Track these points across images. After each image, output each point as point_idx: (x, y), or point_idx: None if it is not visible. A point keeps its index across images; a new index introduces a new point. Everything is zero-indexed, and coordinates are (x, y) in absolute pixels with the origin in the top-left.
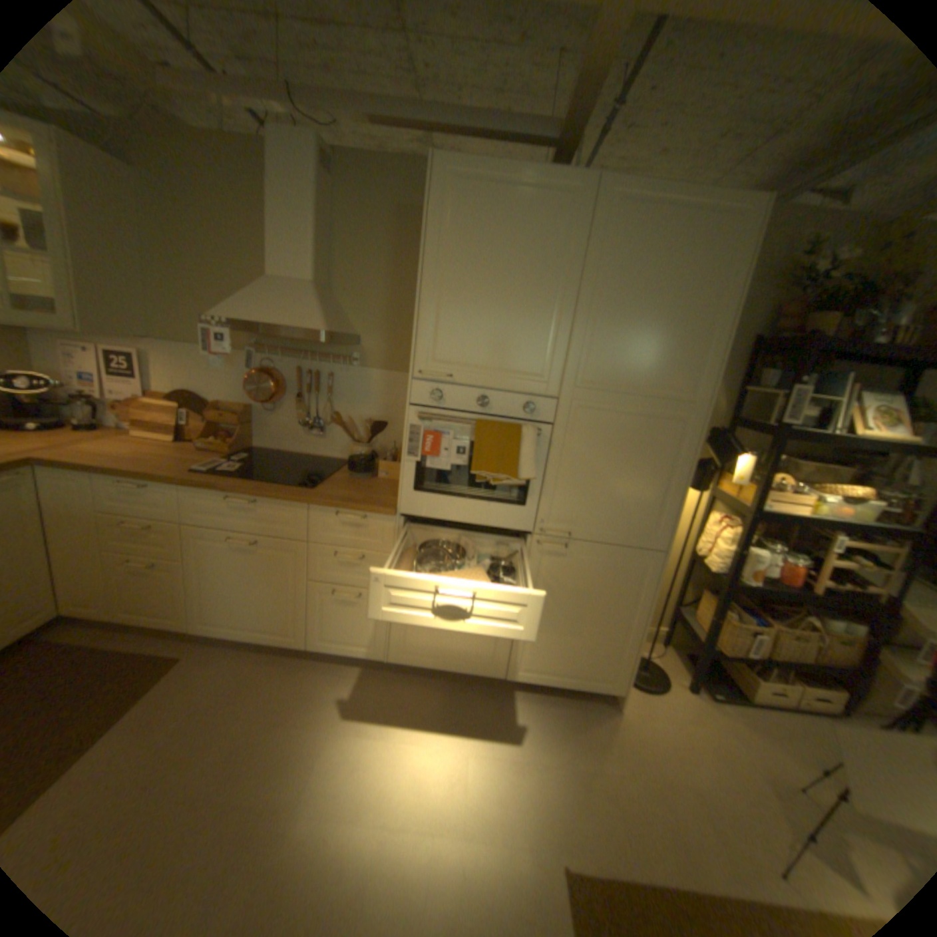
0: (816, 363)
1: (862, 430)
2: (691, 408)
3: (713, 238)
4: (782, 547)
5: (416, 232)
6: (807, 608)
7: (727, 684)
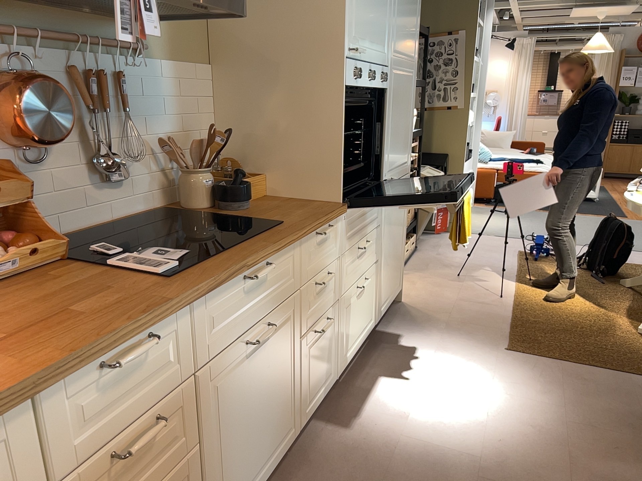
0: None
1: None
2: (414, 67)
3: None
4: None
5: None
6: None
7: None
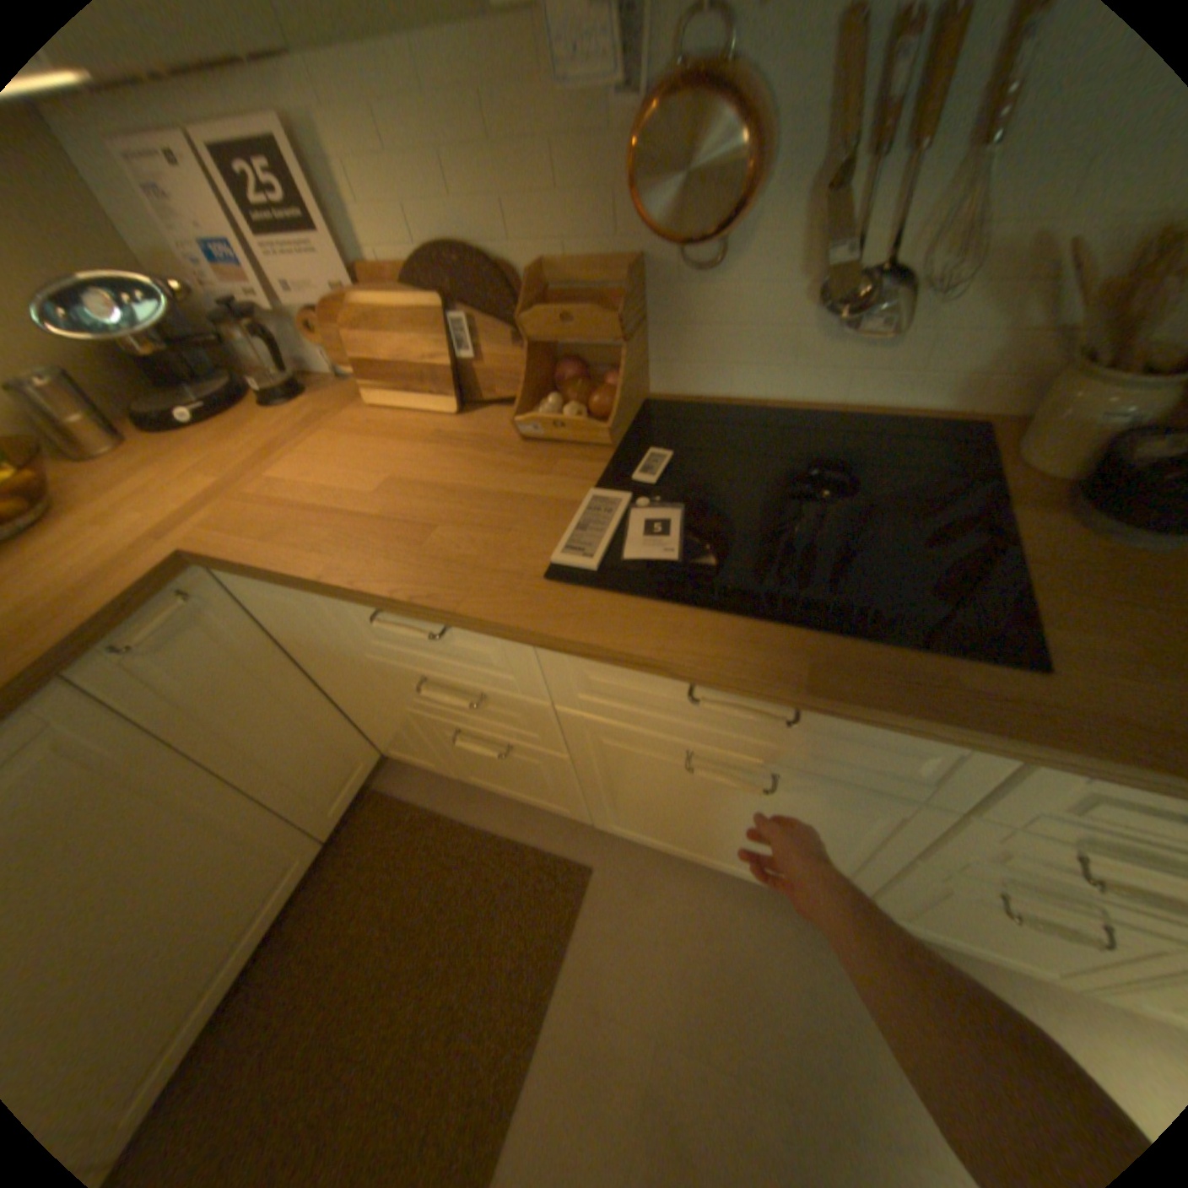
0: None
1: None
2: None
3: None
4: None
5: None
6: None
7: None
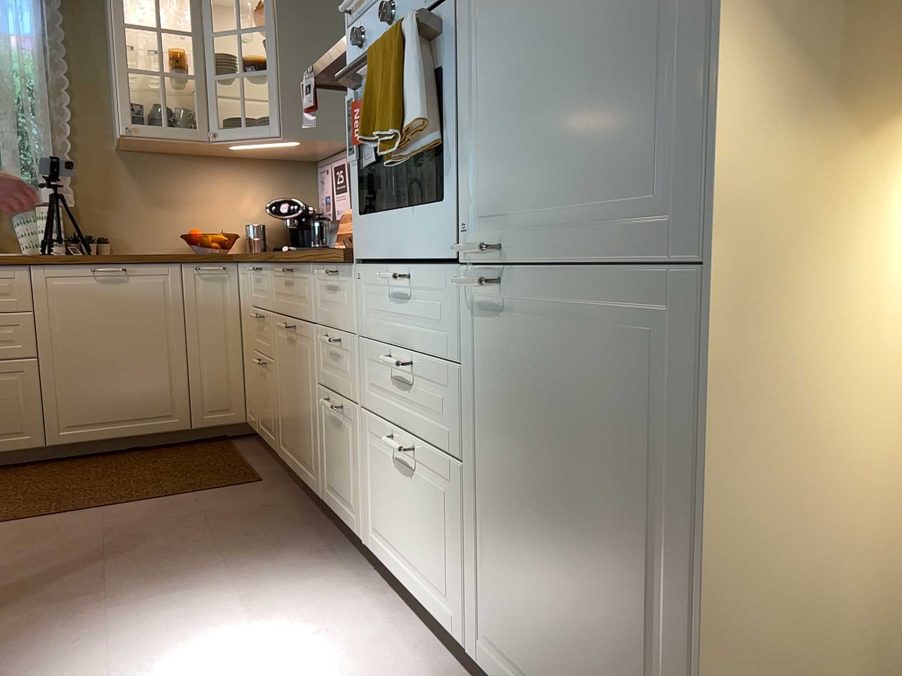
0: None
1: None
2: None
3: None
4: None
5: None
6: None
7: None
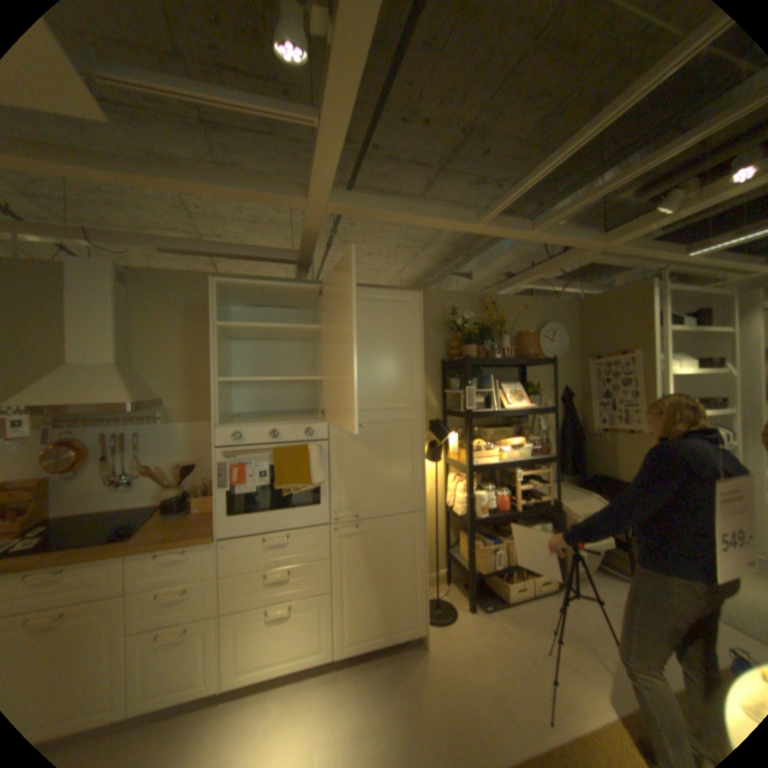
0: (473, 372)
1: (507, 406)
2: (412, 412)
3: (397, 316)
4: (492, 486)
5: (204, 320)
6: (519, 523)
7: (492, 597)
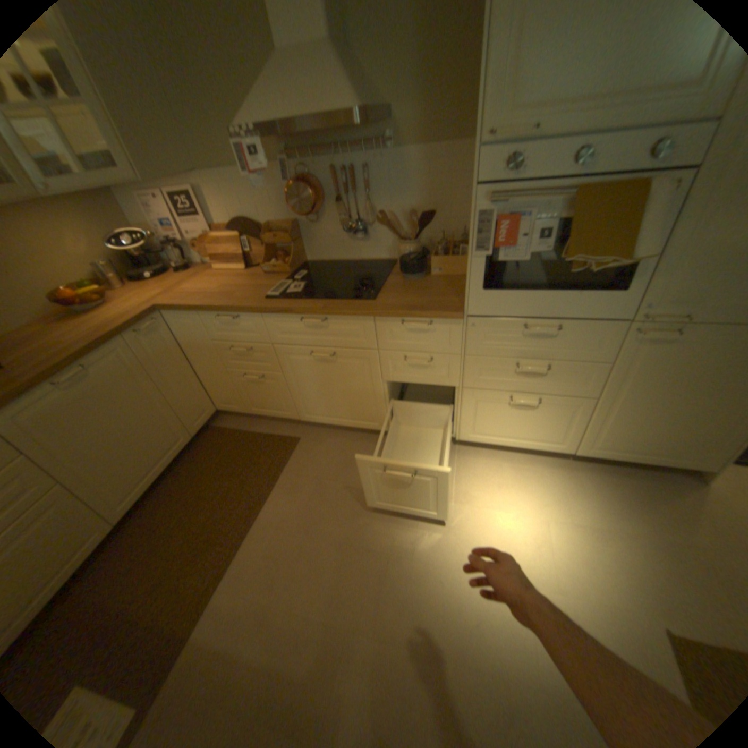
0: None
1: None
2: None
3: None
4: None
5: None
6: None
7: None
